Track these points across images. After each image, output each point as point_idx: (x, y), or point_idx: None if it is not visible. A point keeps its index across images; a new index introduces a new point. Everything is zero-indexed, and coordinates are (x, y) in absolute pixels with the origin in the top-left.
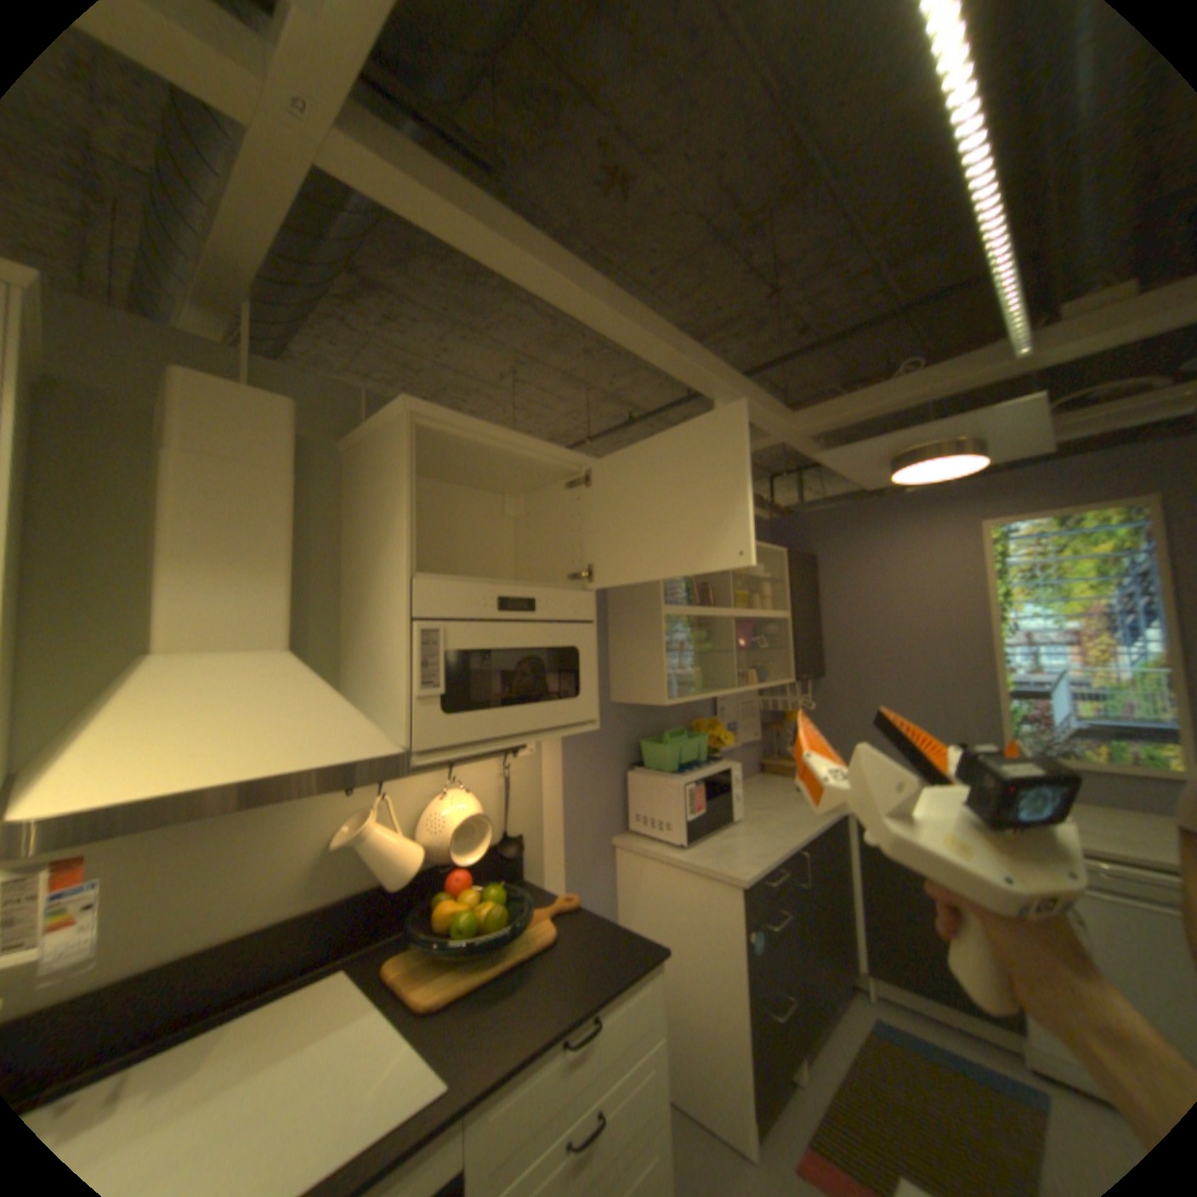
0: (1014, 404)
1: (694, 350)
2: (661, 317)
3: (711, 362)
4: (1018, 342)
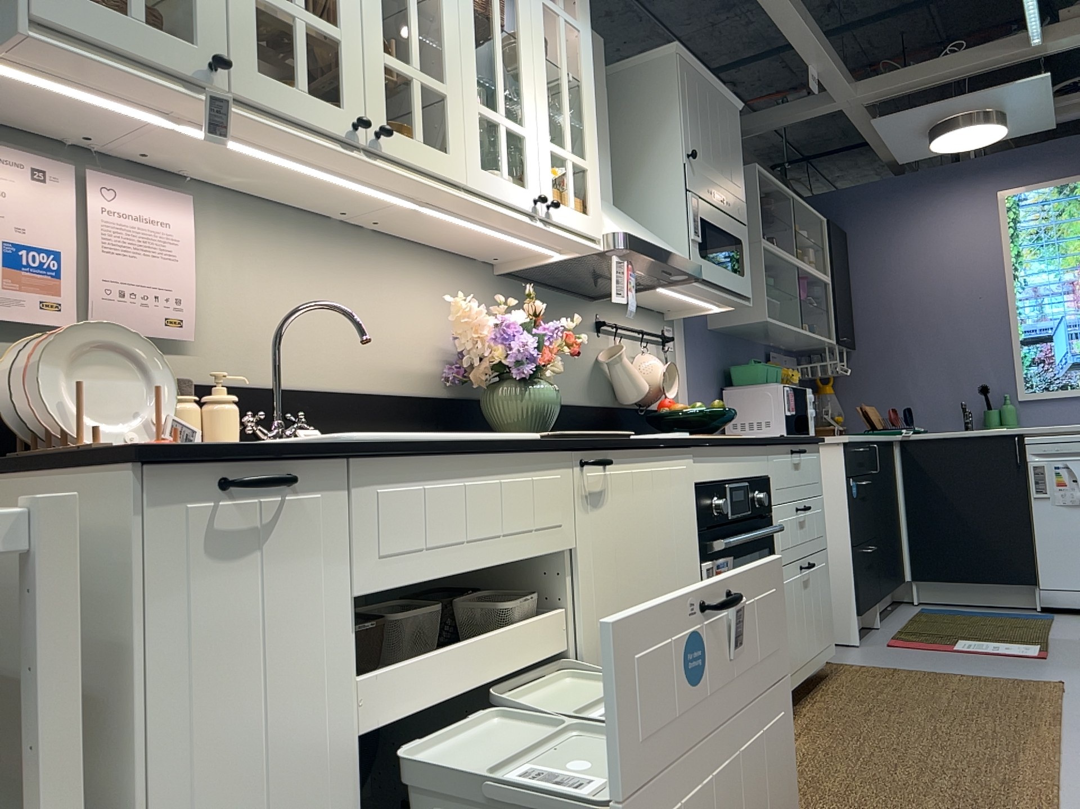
0: (1026, 83)
1: (811, 26)
2: (798, 1)
3: (818, 36)
4: (1030, 36)
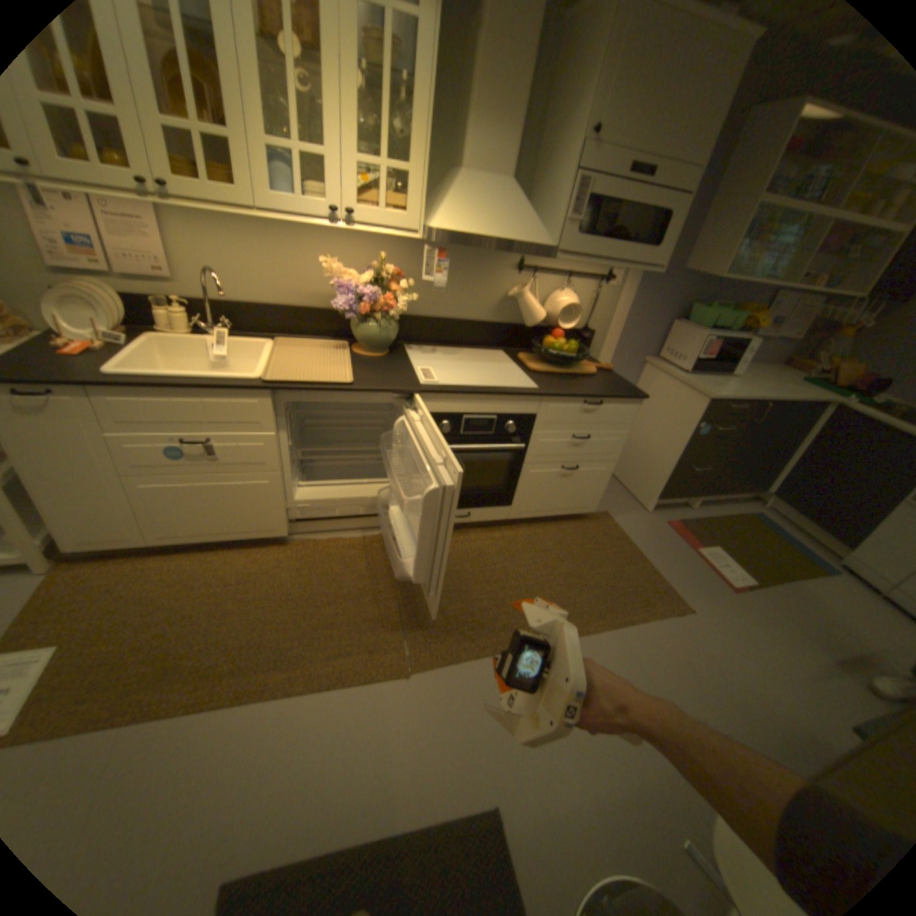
0: None
1: None
2: None
3: None
4: None
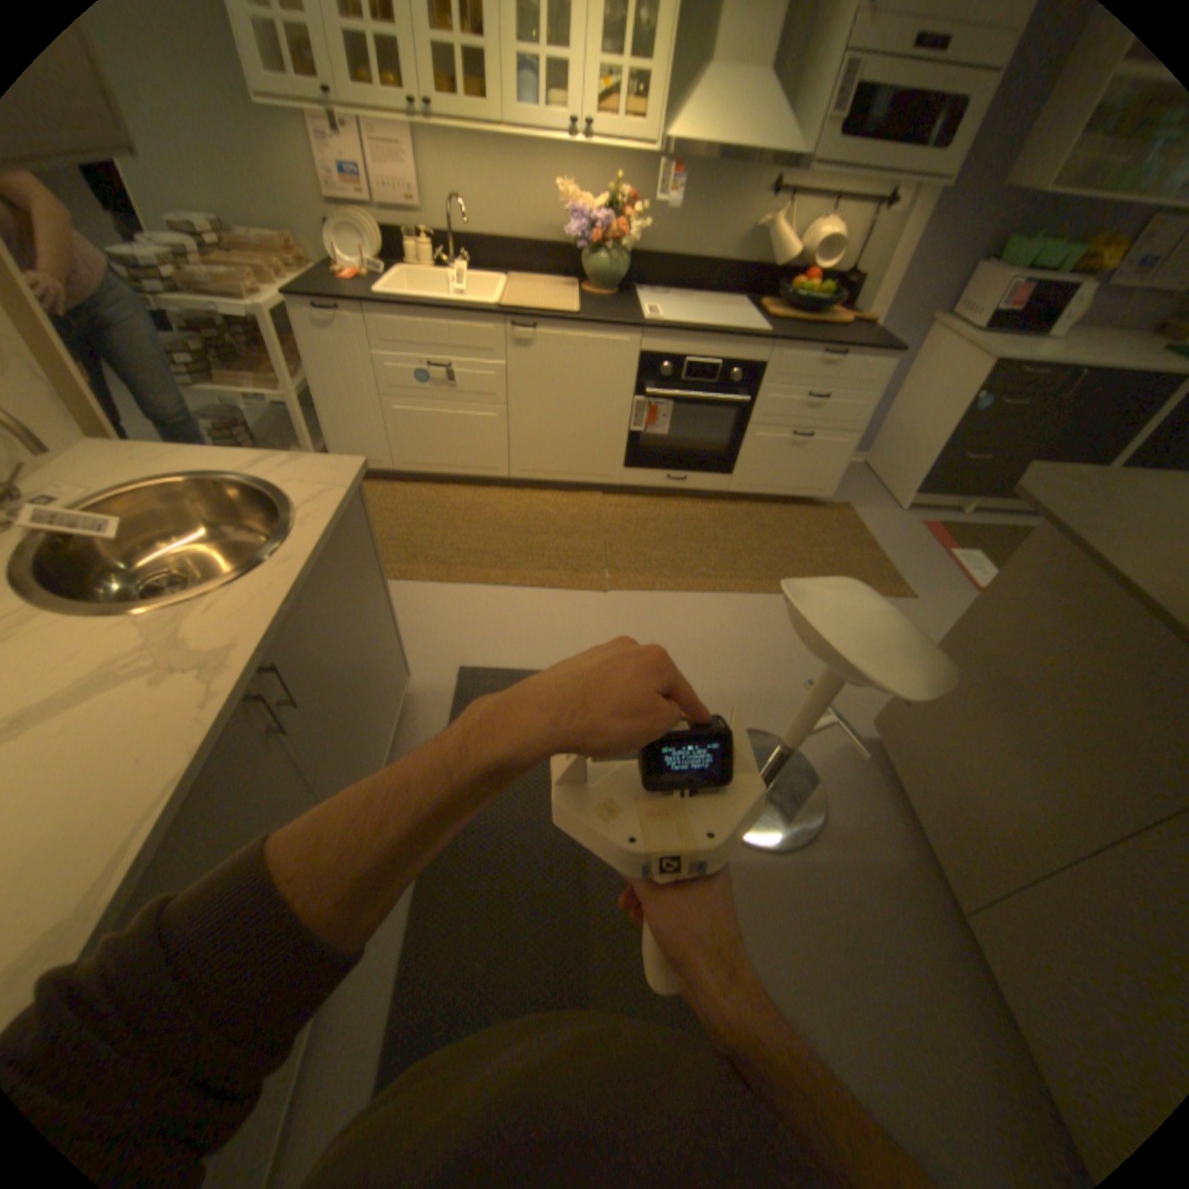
0: None
1: None
2: None
3: None
4: None
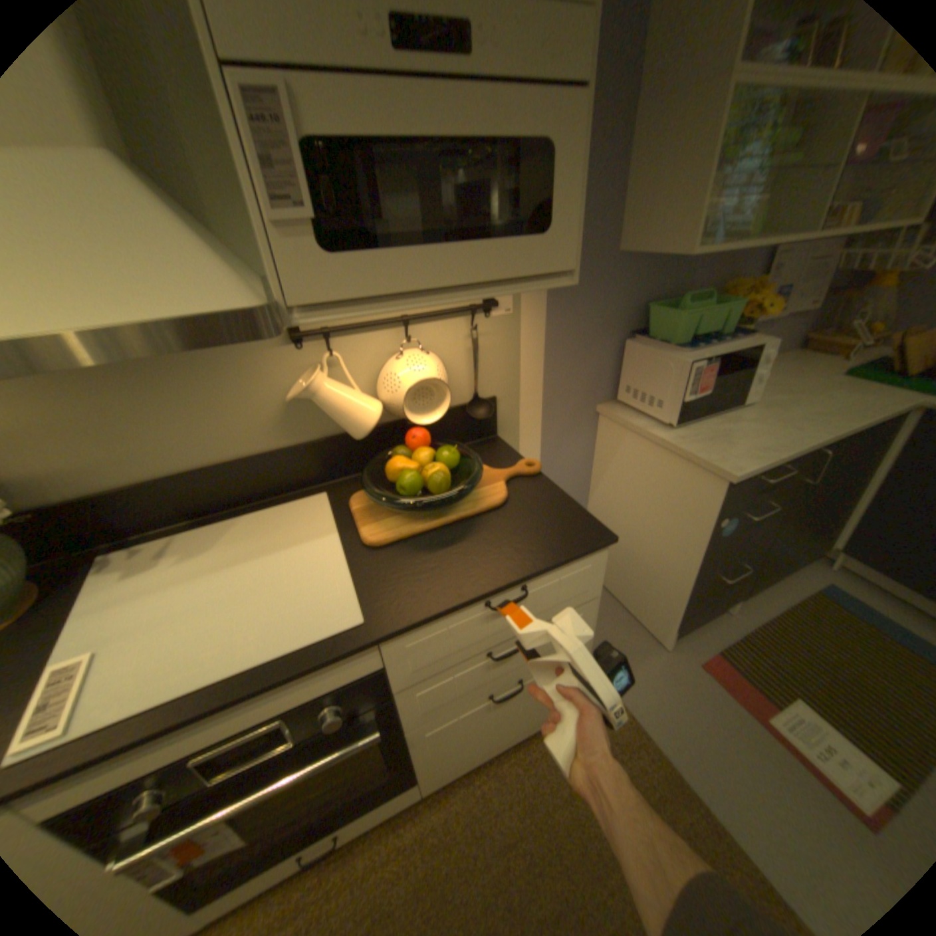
0: None
1: None
2: None
3: None
4: None
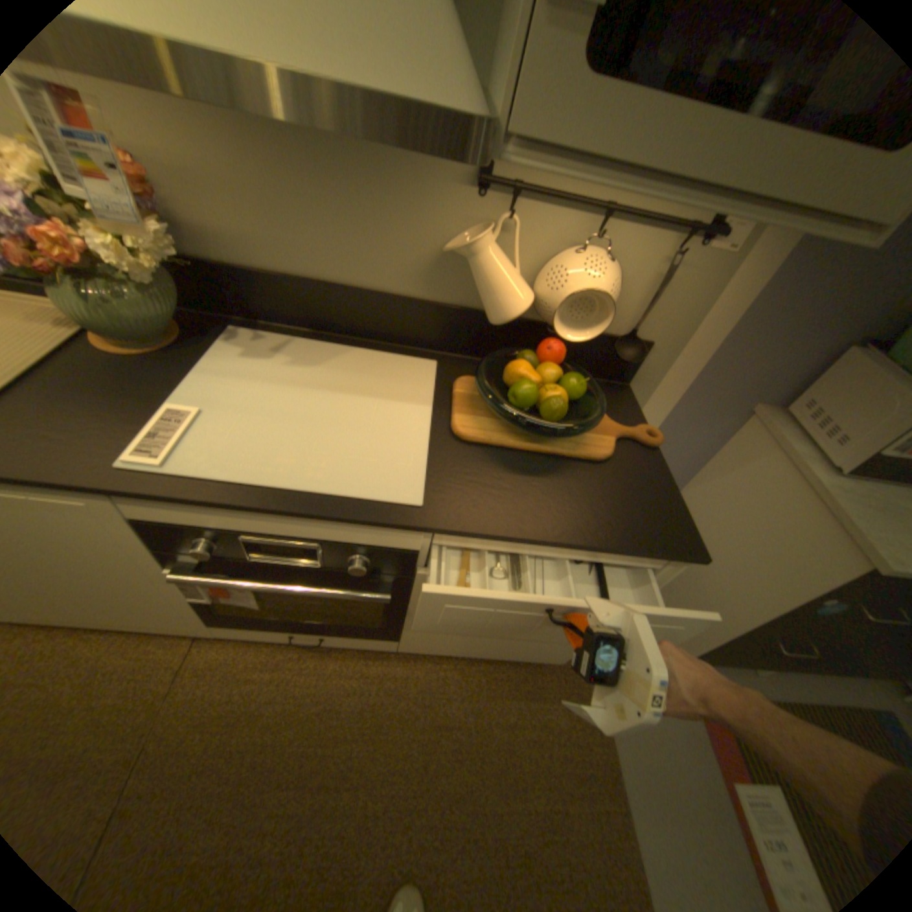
0: None
1: None
2: None
3: None
4: None
